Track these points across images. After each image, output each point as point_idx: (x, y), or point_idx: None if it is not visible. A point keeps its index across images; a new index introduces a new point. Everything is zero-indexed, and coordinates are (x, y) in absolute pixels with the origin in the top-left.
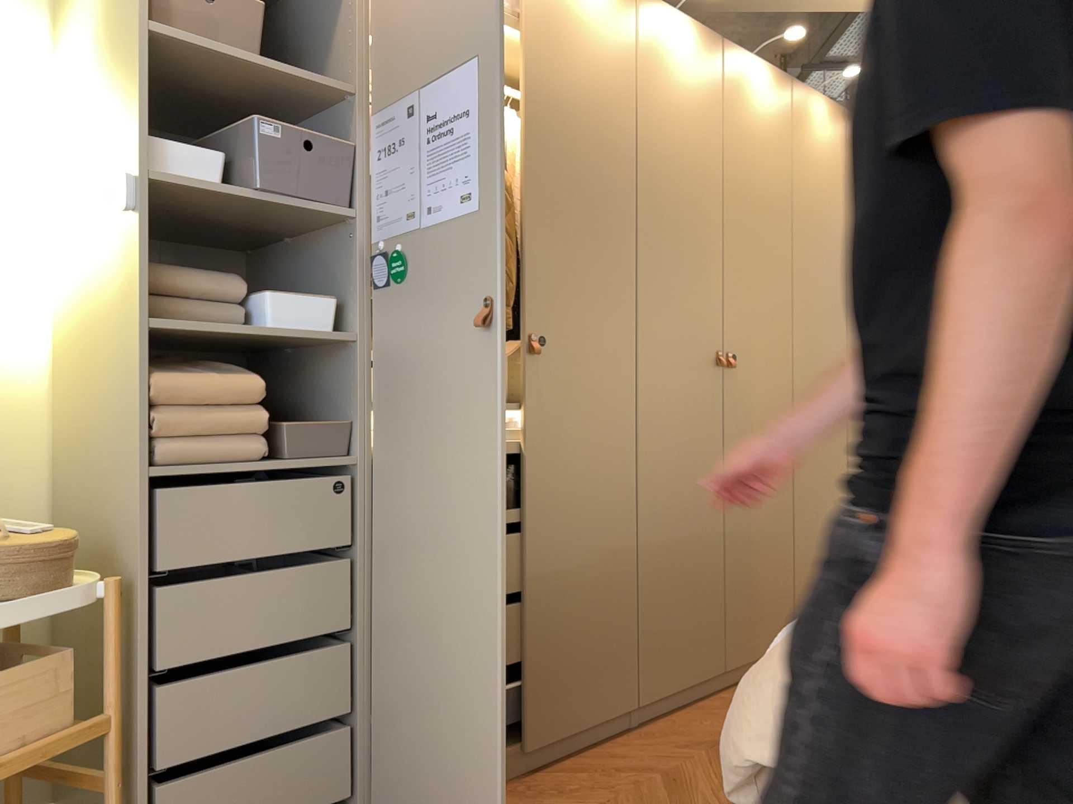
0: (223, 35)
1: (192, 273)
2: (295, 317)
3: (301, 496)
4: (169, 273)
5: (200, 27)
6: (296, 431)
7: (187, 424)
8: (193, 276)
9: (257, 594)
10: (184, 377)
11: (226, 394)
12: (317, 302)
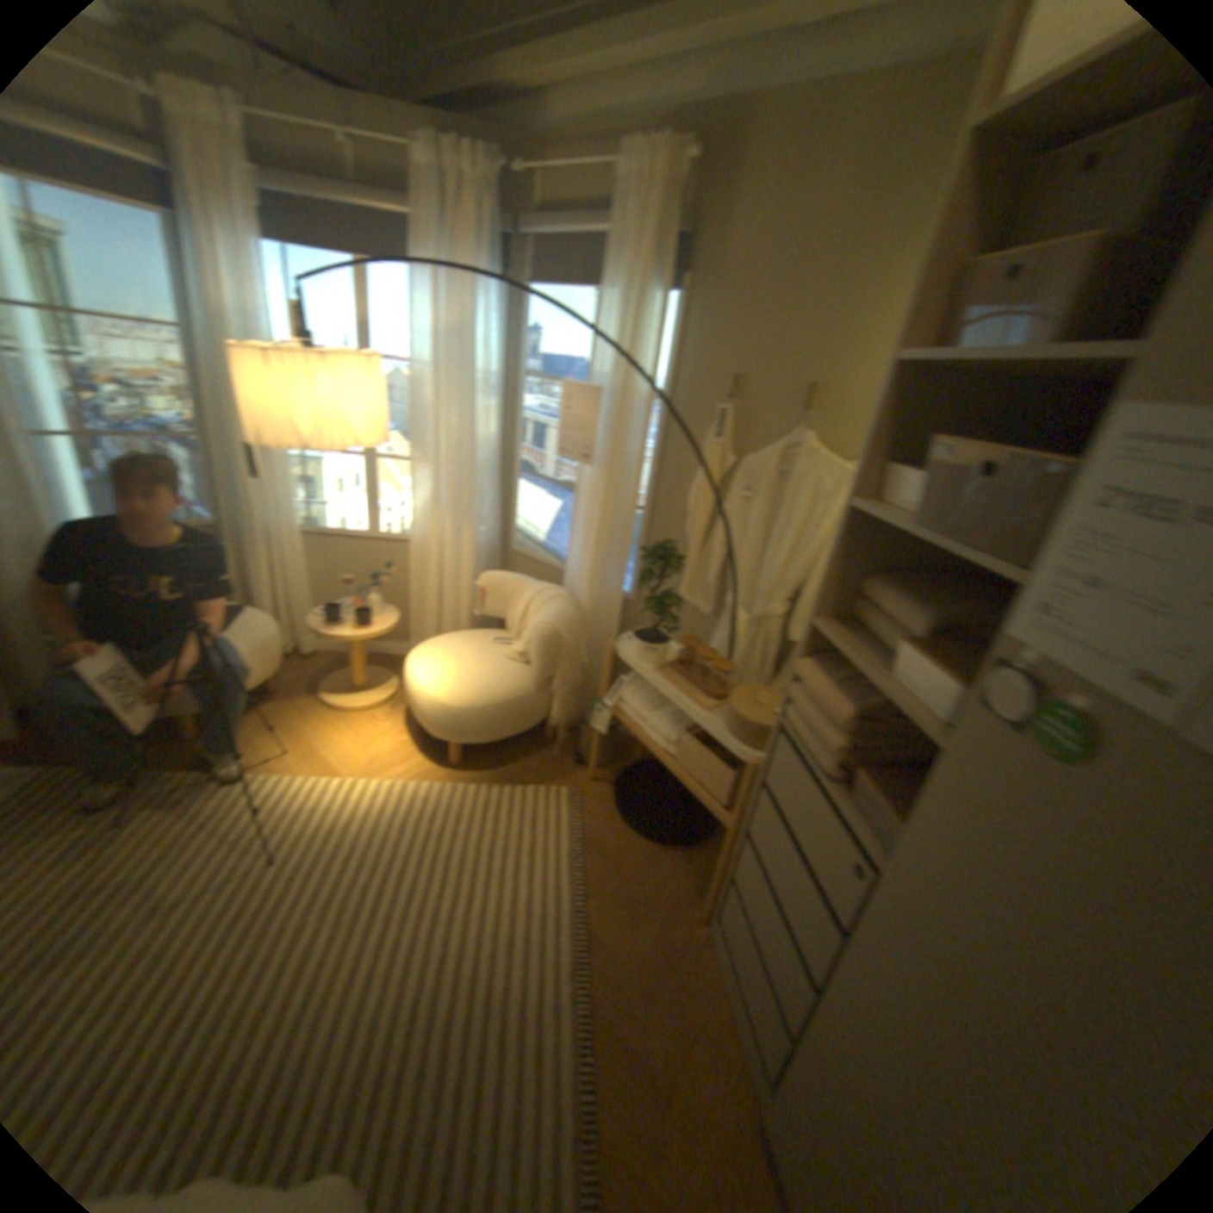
0: (1030, 313)
1: (915, 601)
2: (927, 688)
3: (841, 850)
4: (890, 594)
5: (1004, 316)
6: (873, 797)
7: (806, 712)
8: (904, 603)
9: (794, 875)
10: (826, 679)
11: (829, 710)
12: (955, 686)
